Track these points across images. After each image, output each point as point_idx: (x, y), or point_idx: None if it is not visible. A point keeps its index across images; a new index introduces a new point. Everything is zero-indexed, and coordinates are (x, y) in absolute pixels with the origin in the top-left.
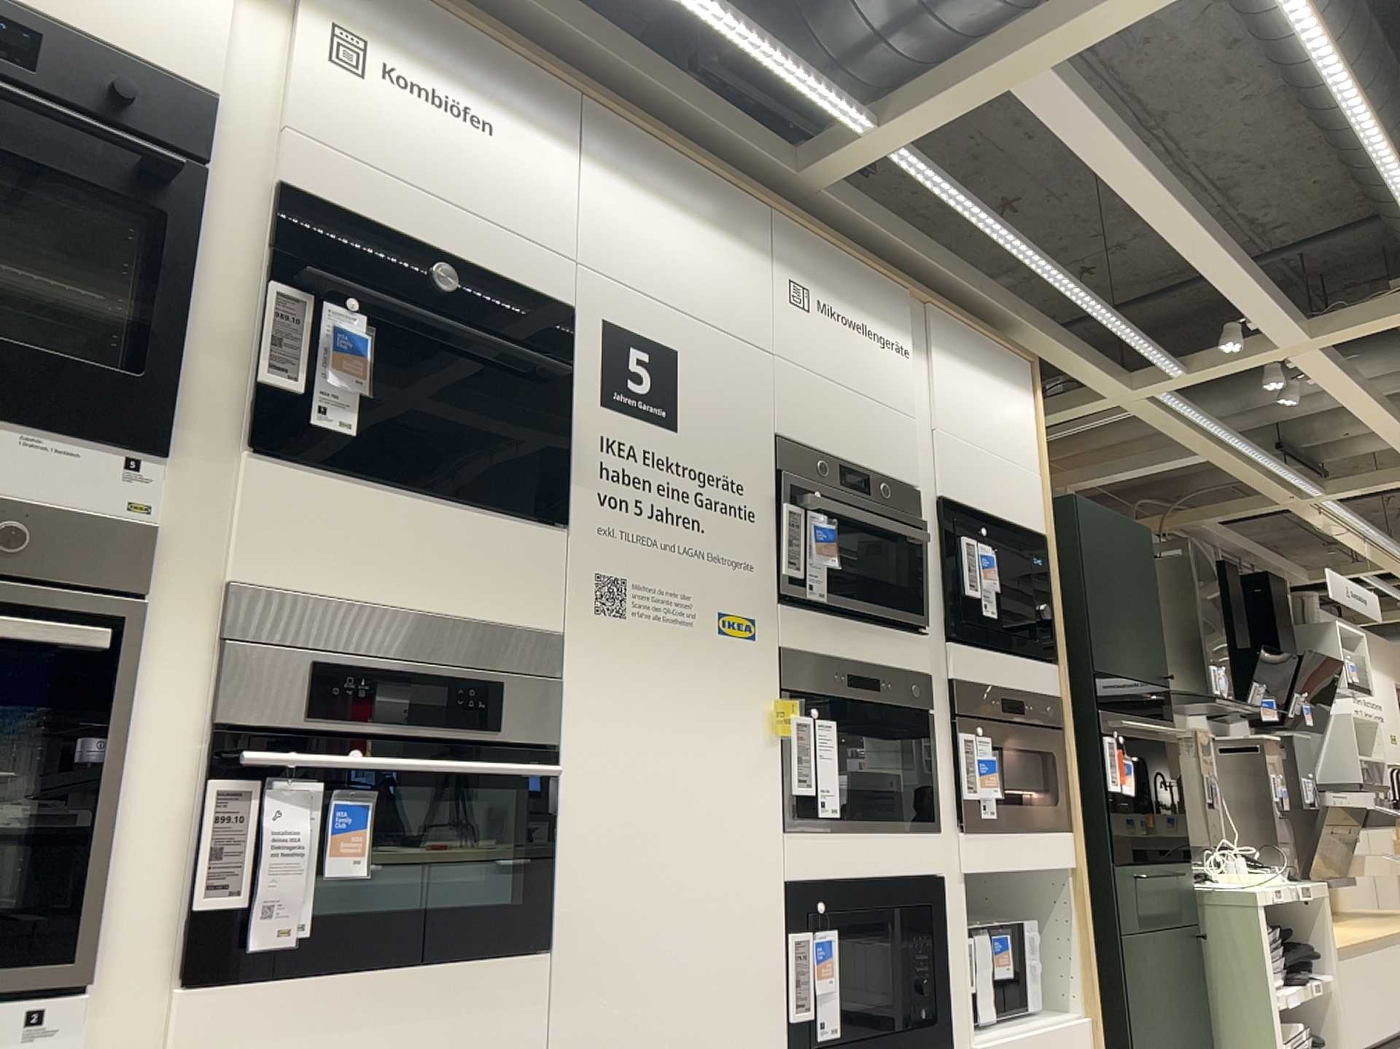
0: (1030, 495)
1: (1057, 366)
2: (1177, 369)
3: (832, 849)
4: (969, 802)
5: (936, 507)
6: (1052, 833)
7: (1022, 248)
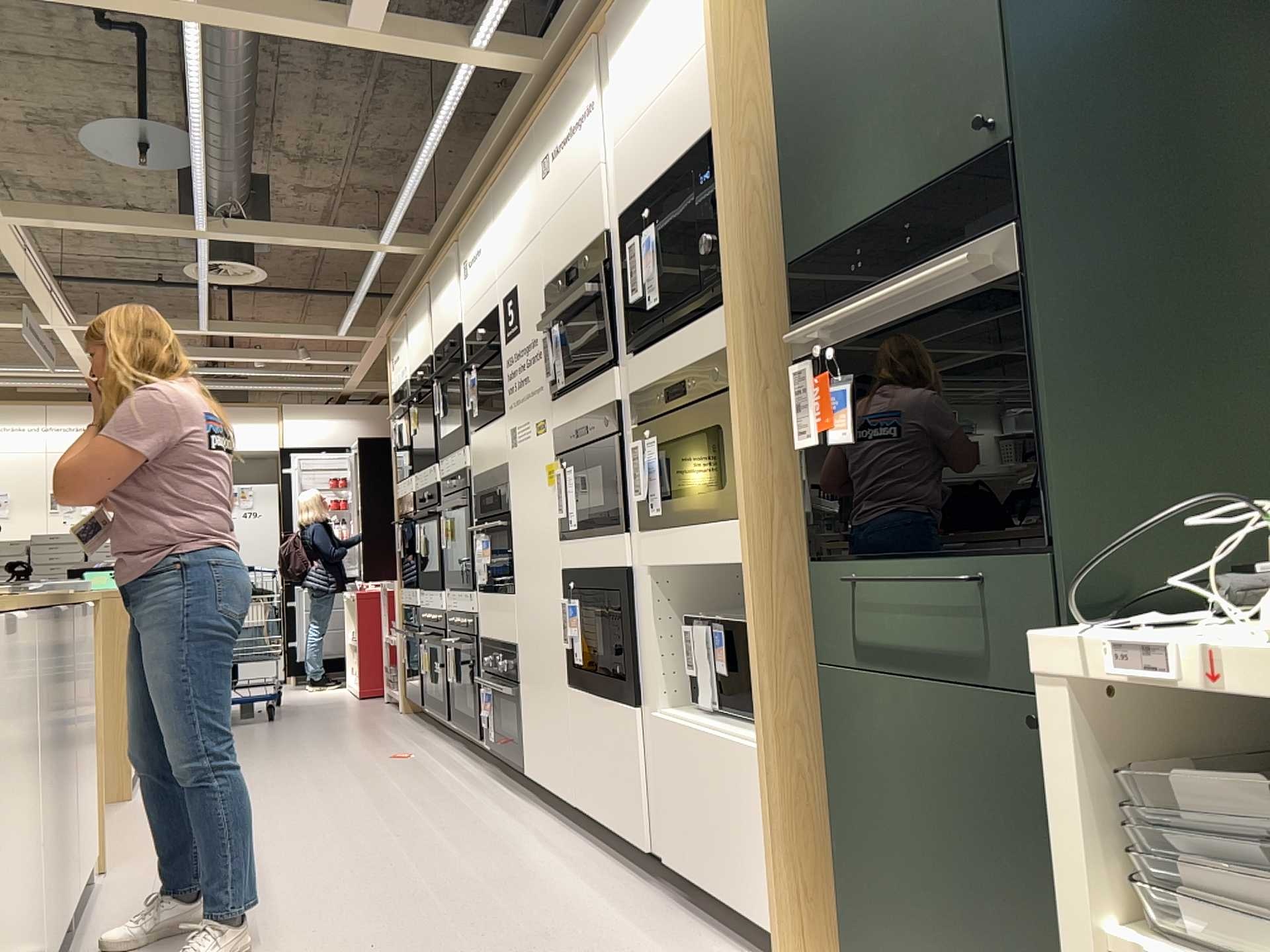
0: (698, 92)
1: None
2: None
3: (576, 550)
4: (647, 504)
5: (624, 229)
6: (726, 524)
7: None
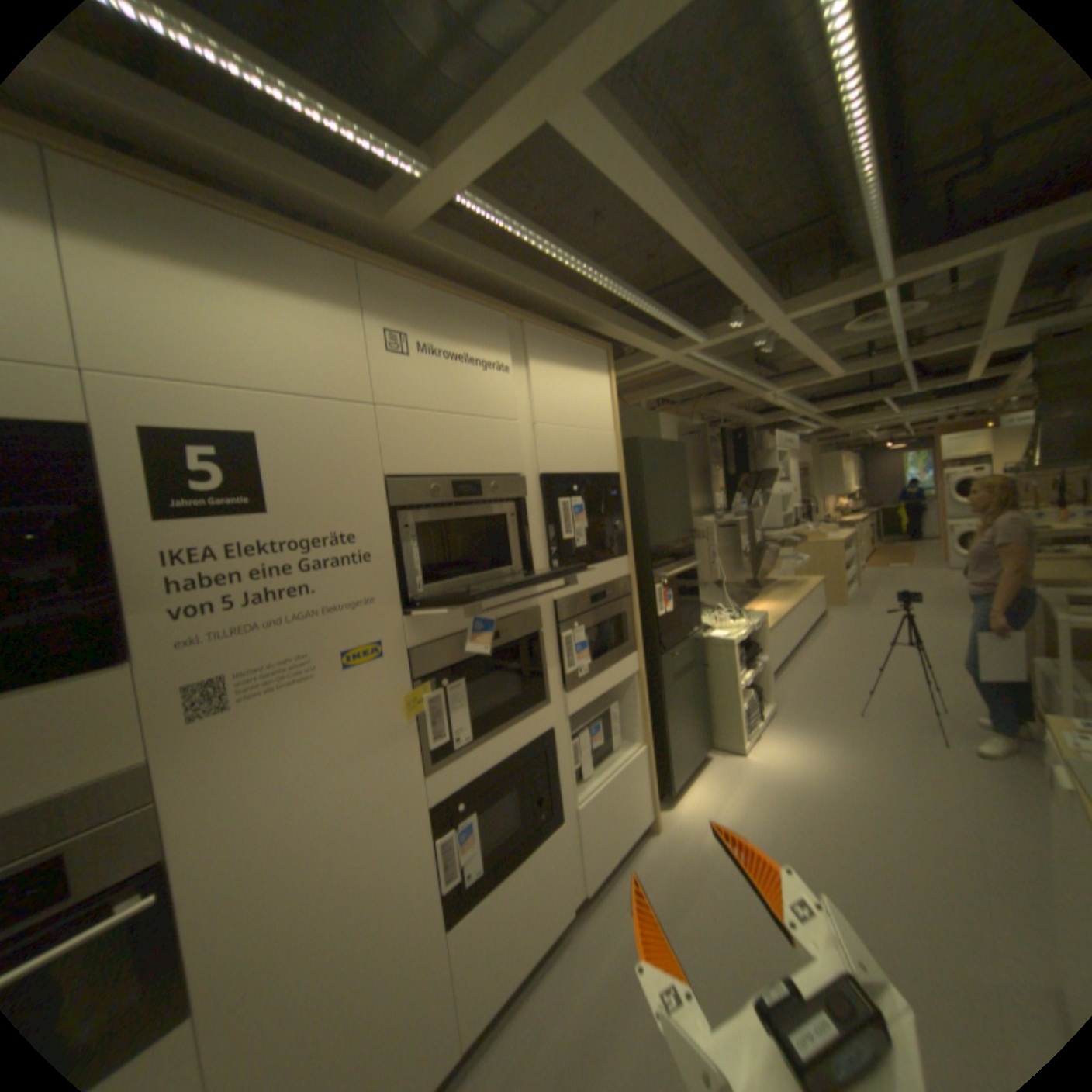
0: (607, 450)
1: (628, 345)
2: (703, 340)
3: (465, 765)
4: (569, 674)
5: (538, 484)
6: (624, 660)
7: (591, 272)
